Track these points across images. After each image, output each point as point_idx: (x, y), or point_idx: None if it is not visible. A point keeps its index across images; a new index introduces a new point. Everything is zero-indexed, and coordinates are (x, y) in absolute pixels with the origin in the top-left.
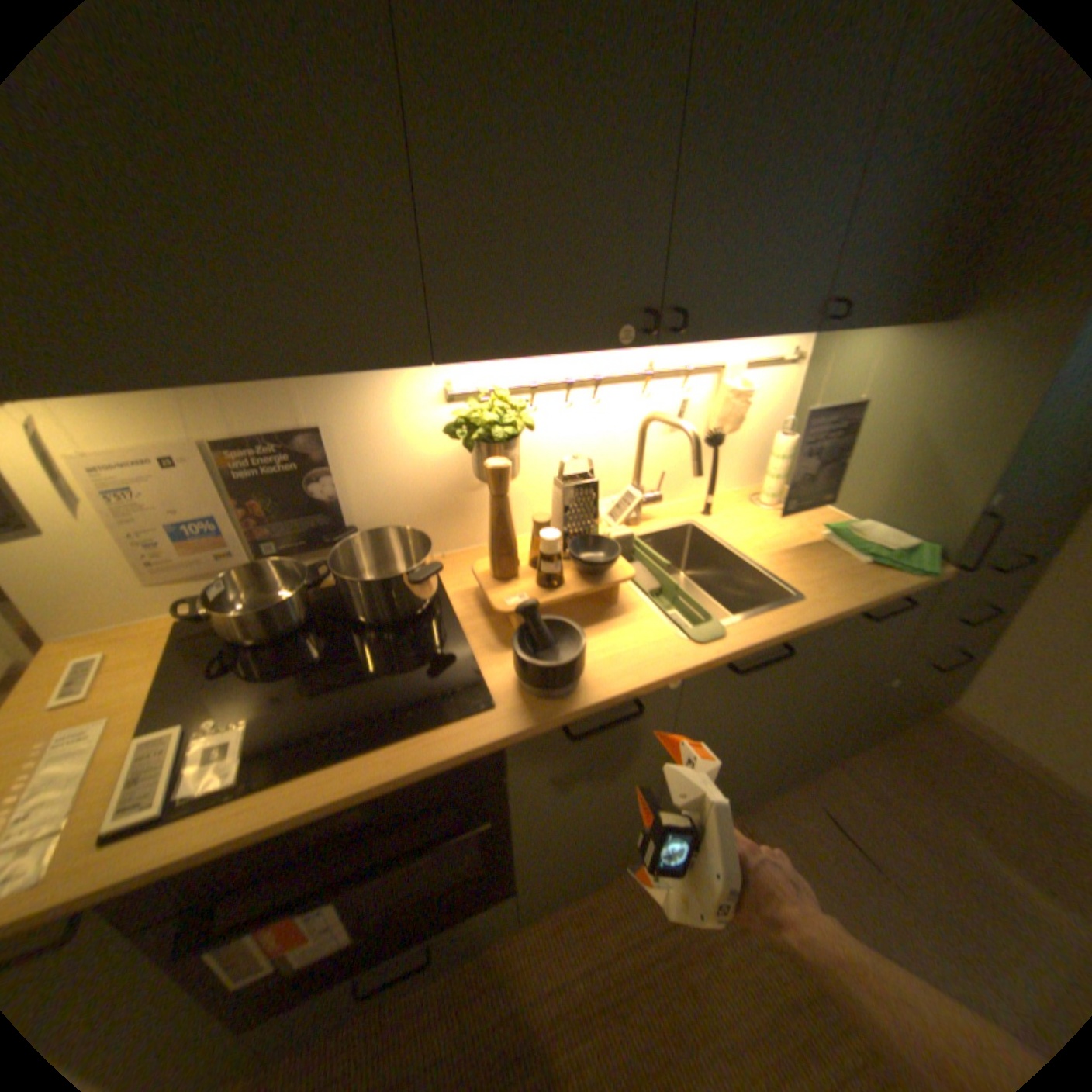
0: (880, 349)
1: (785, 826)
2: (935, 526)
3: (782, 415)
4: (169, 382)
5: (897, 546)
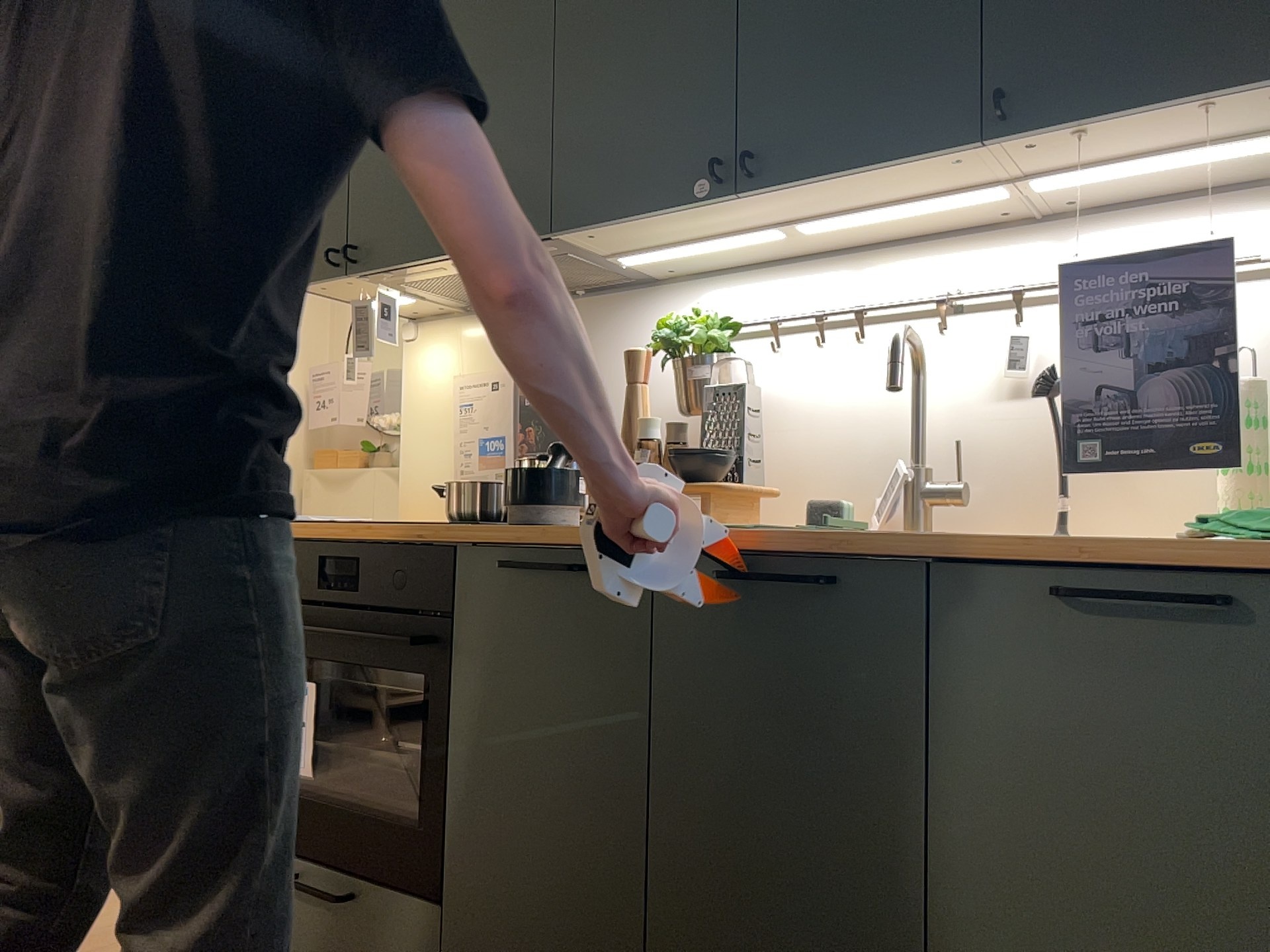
0: None
1: None
2: None
3: None
4: (436, 262)
5: None
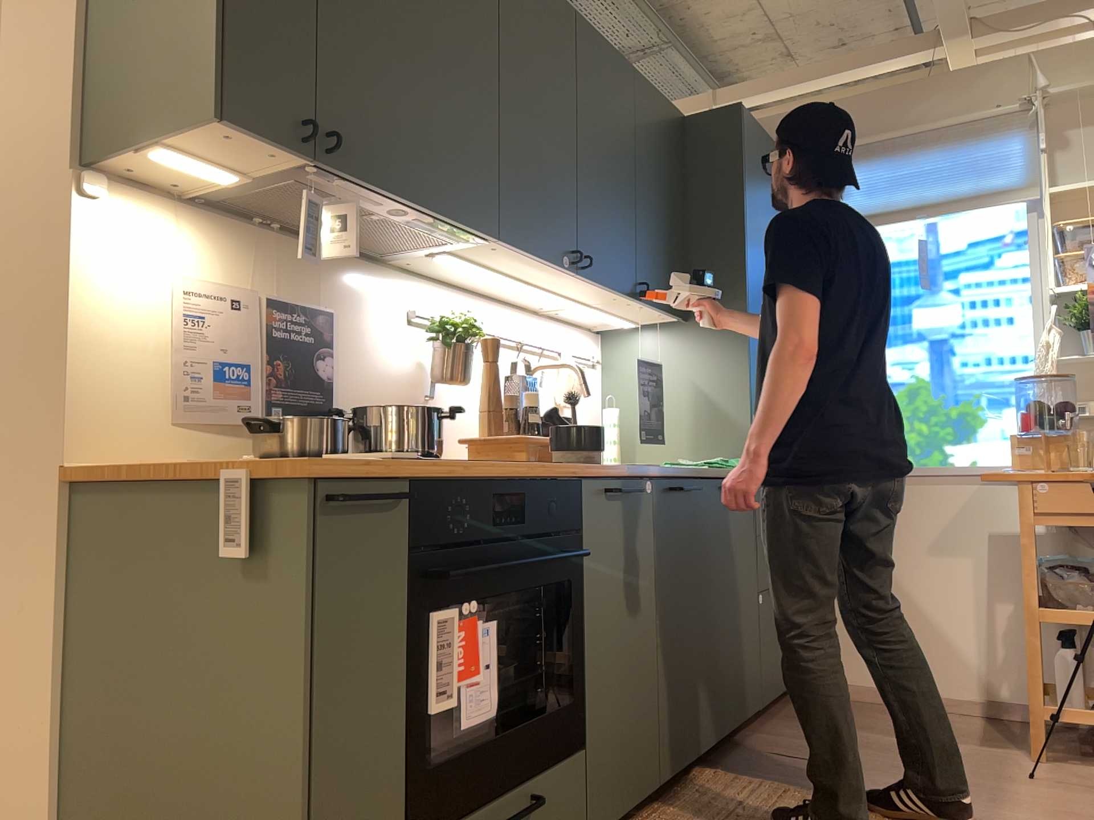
0: (652, 347)
1: (747, 767)
2: (731, 447)
3: (600, 404)
4: (400, 202)
5: (718, 460)
